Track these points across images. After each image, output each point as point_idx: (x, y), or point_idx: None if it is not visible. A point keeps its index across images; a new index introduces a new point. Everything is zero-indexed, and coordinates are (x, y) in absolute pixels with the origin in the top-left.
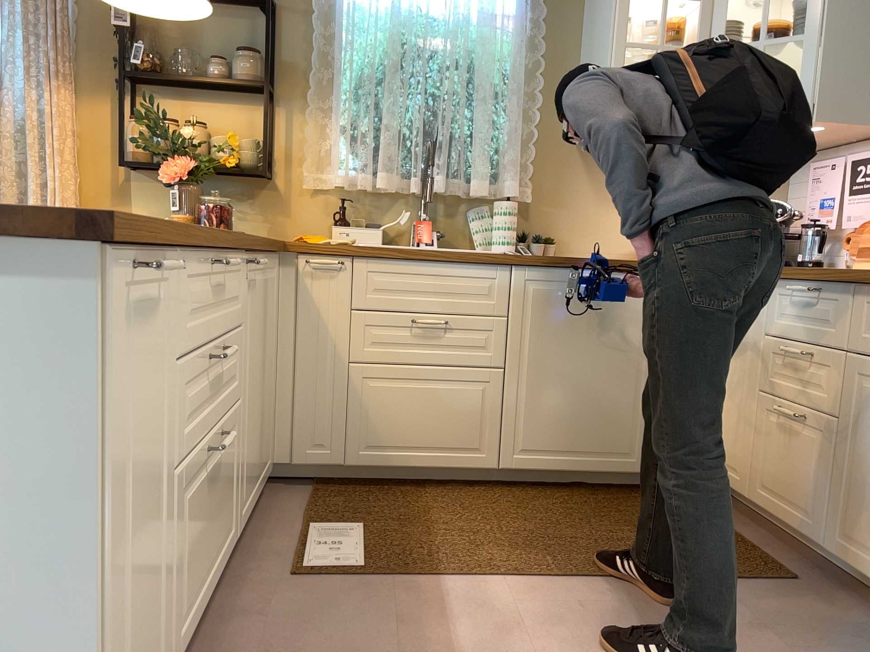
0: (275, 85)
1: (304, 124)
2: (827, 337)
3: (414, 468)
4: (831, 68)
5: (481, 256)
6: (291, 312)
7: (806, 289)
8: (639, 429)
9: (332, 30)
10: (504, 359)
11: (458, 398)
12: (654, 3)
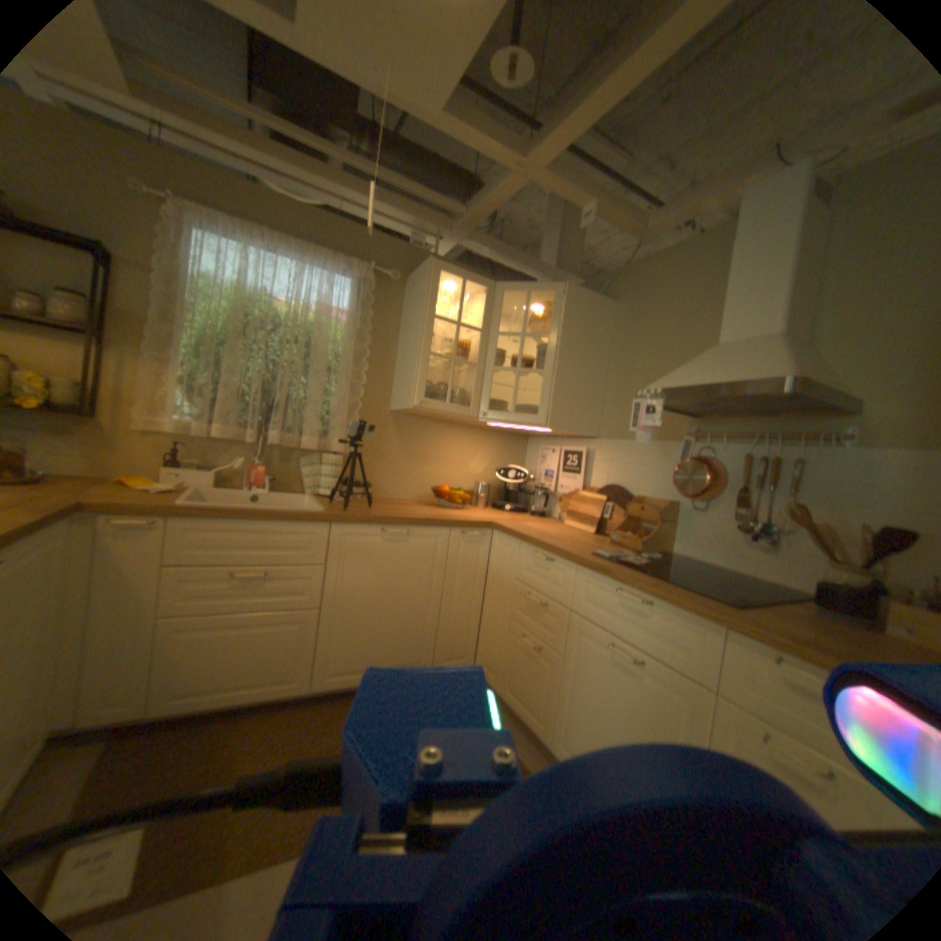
0: (101, 330)
1: (134, 371)
2: (556, 595)
3: (225, 708)
4: (557, 394)
5: (302, 516)
6: (87, 574)
7: (544, 557)
8: (425, 644)
9: (171, 291)
10: (319, 602)
11: (274, 639)
12: (448, 322)
